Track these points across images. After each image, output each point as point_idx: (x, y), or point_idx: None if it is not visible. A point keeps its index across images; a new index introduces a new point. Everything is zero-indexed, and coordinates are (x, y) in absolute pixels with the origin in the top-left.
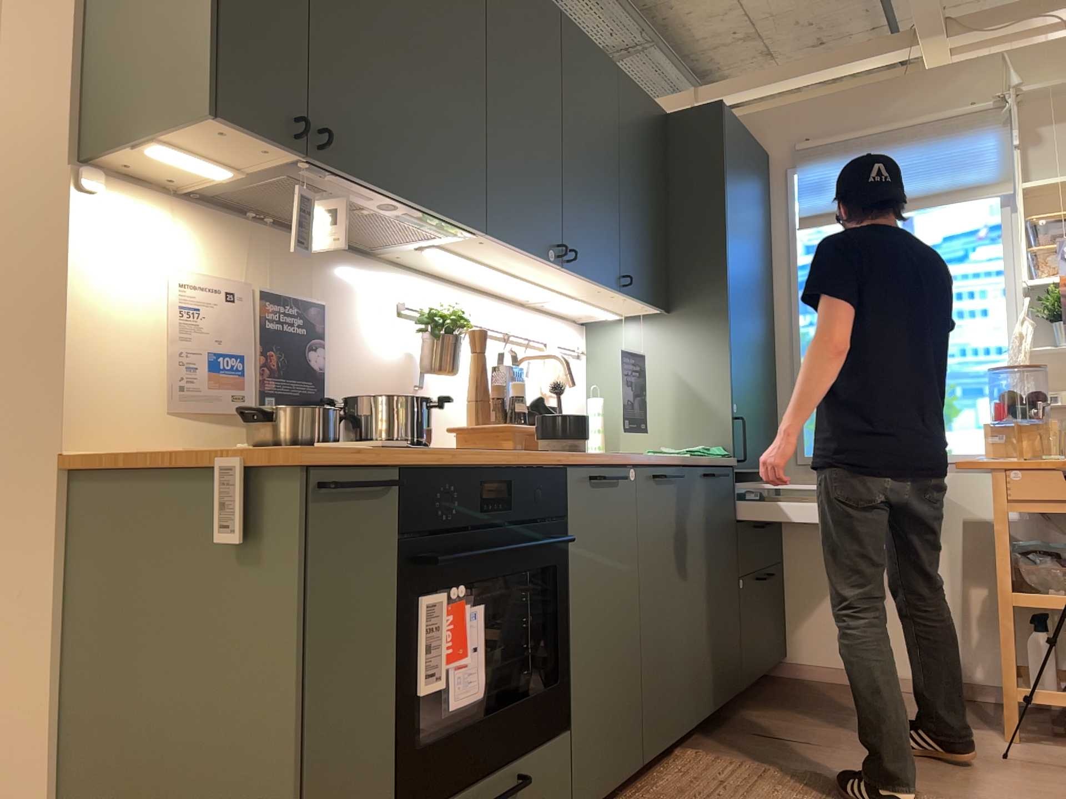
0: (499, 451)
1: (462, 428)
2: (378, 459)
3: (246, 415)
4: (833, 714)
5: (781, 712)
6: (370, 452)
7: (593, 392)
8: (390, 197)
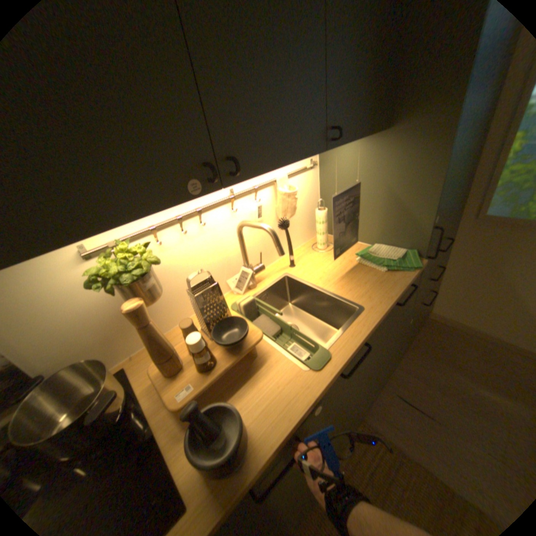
0: None
1: (153, 382)
2: None
3: None
4: (452, 376)
5: (420, 368)
6: None
7: (318, 203)
8: None
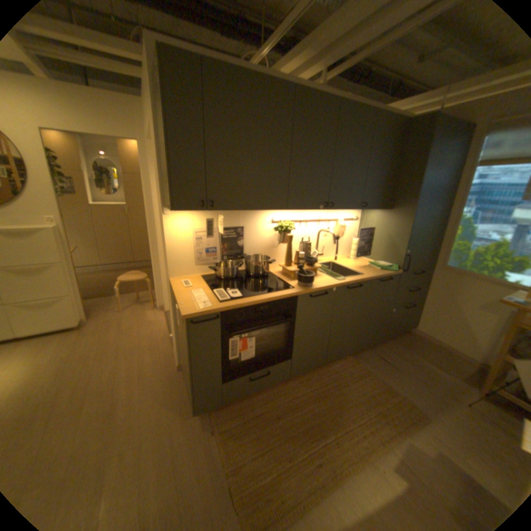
0: (268, 294)
1: (280, 266)
2: (211, 312)
3: (214, 265)
4: (416, 357)
5: (397, 350)
6: (211, 308)
7: (354, 235)
8: (243, 210)
